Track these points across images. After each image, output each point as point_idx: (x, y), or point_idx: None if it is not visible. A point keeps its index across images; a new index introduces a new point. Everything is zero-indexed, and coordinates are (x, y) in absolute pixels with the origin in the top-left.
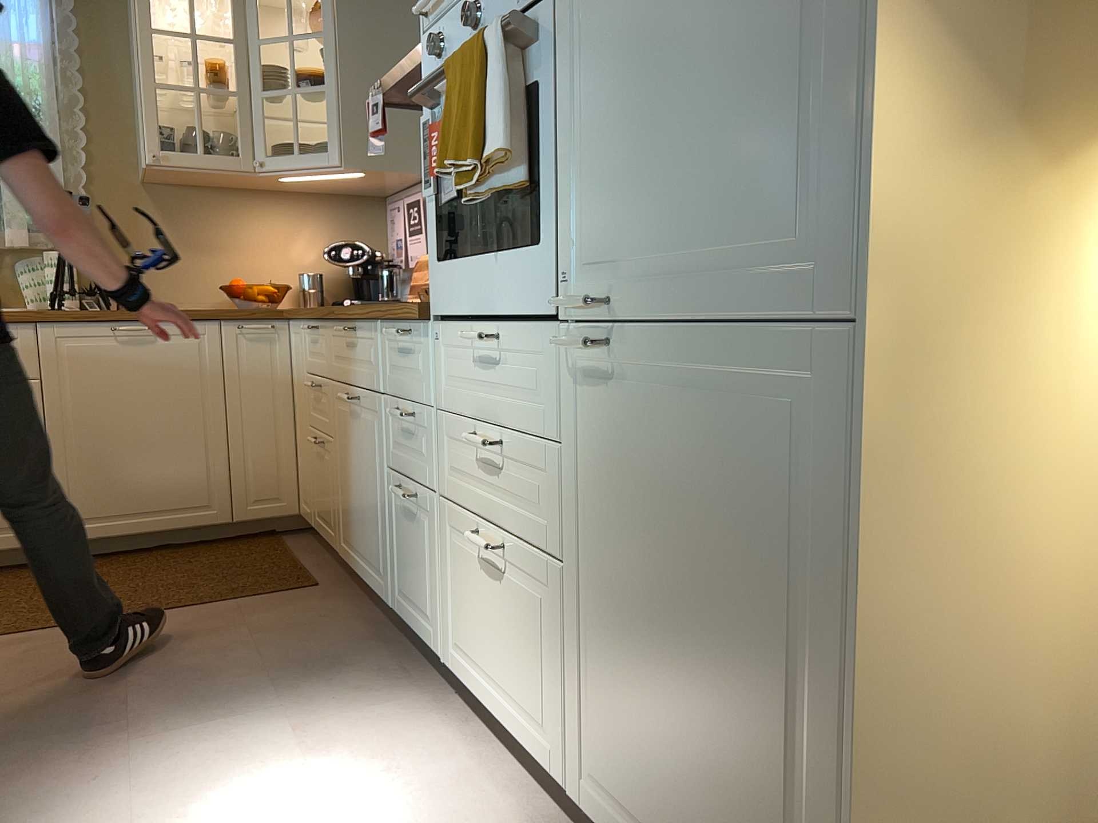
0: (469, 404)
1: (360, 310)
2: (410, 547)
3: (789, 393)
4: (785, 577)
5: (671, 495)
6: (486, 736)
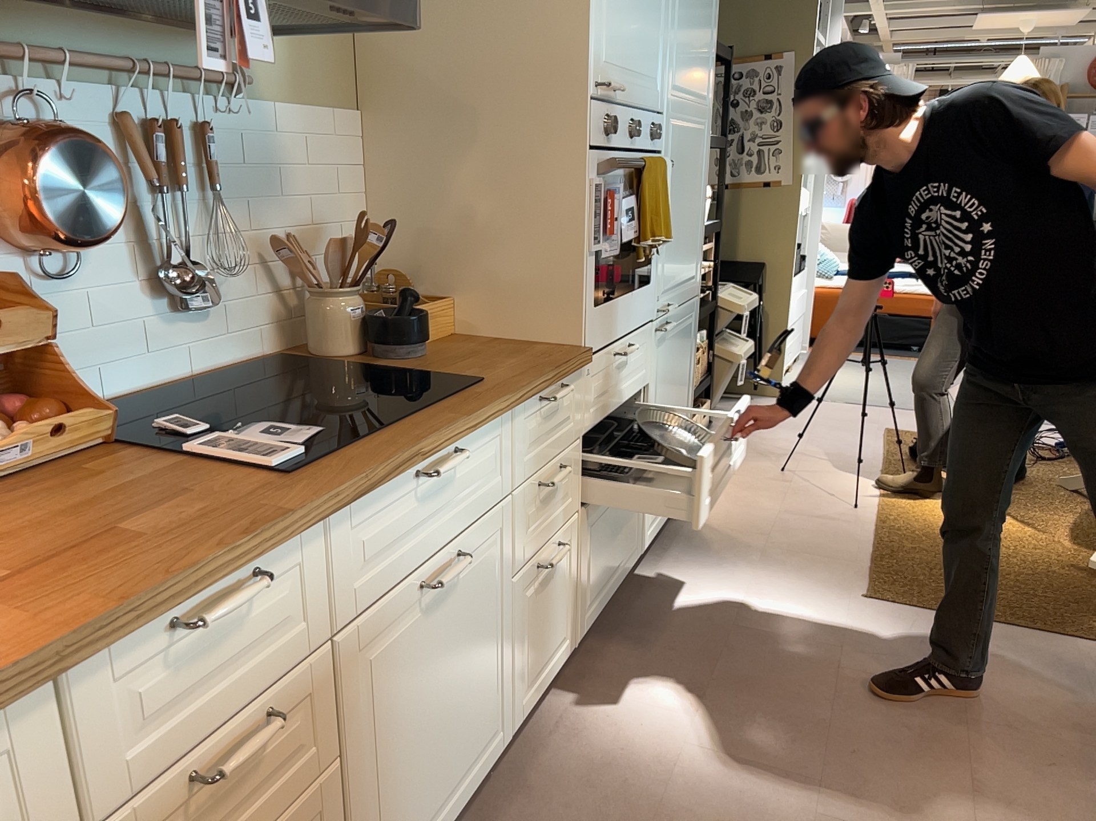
0: (608, 405)
1: (501, 404)
2: (544, 611)
3: (690, 318)
4: (687, 371)
5: (674, 370)
6: (587, 643)
